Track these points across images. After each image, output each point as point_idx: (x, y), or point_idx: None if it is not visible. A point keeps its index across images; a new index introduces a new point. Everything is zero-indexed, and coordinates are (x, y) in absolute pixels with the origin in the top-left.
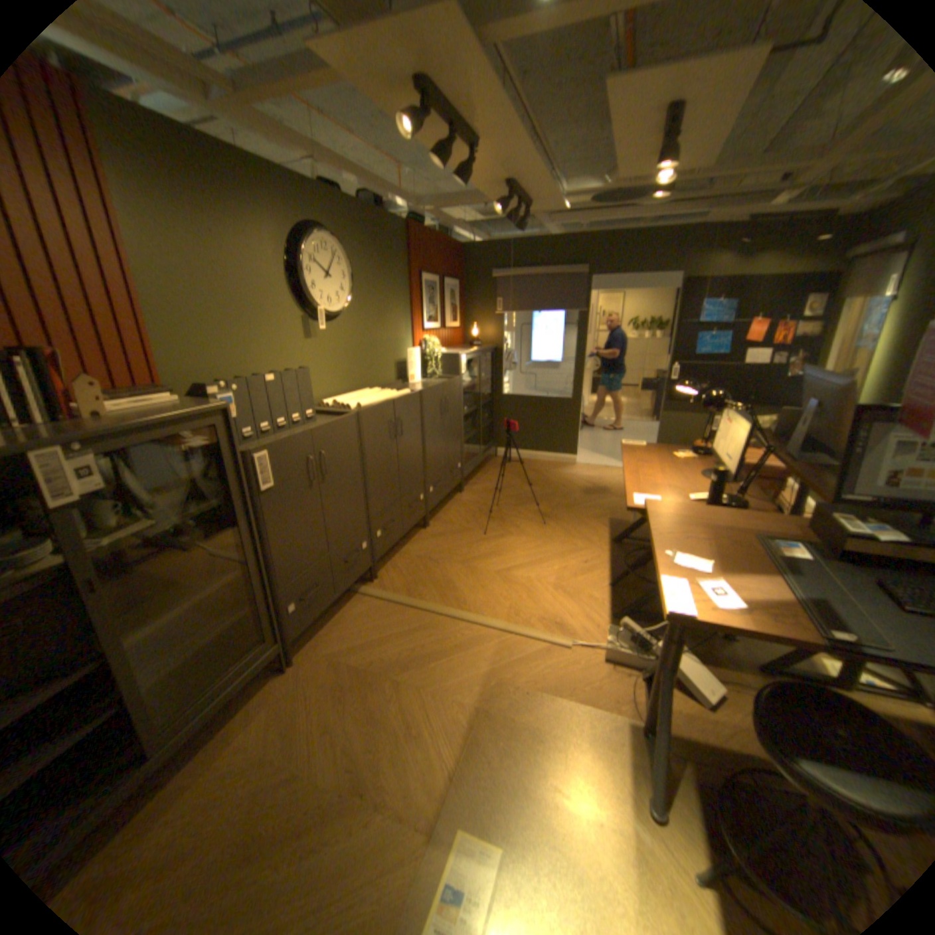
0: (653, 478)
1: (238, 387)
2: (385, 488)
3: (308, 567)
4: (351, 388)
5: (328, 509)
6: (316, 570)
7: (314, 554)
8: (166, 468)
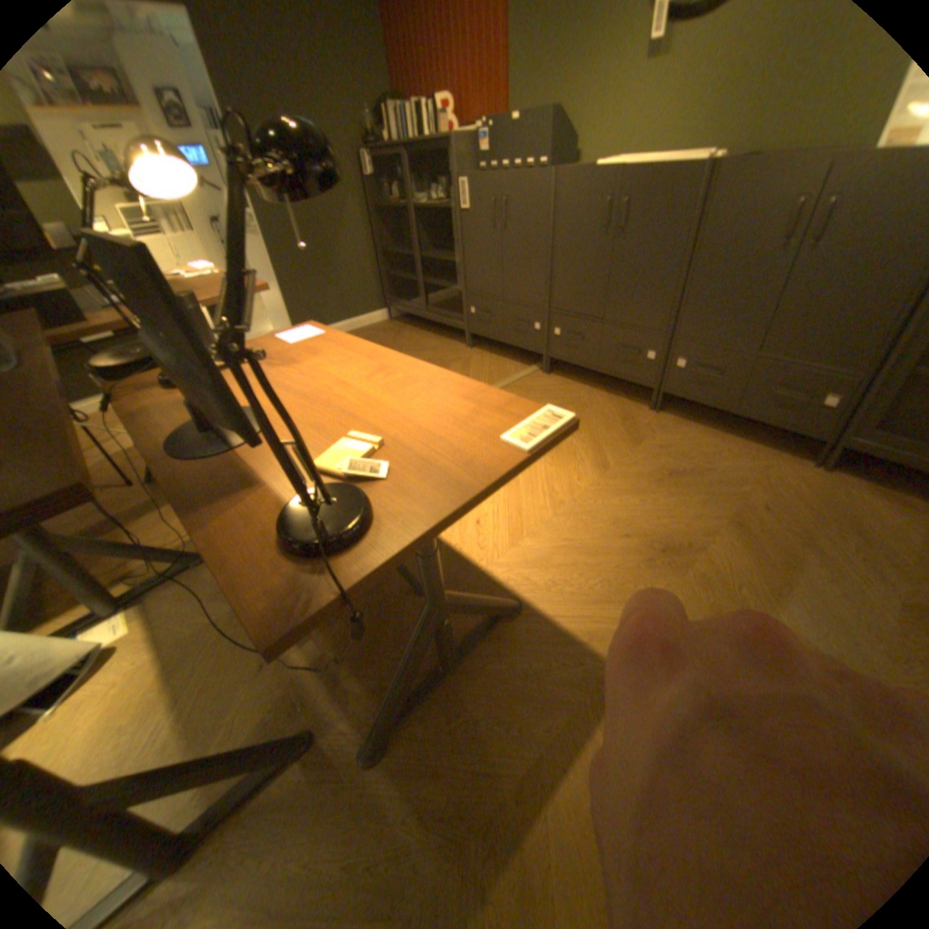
0: (336, 363)
1: (492, 122)
2: (577, 286)
3: (485, 293)
4: (710, 145)
5: (506, 257)
6: (491, 301)
7: (490, 287)
8: (453, 175)
